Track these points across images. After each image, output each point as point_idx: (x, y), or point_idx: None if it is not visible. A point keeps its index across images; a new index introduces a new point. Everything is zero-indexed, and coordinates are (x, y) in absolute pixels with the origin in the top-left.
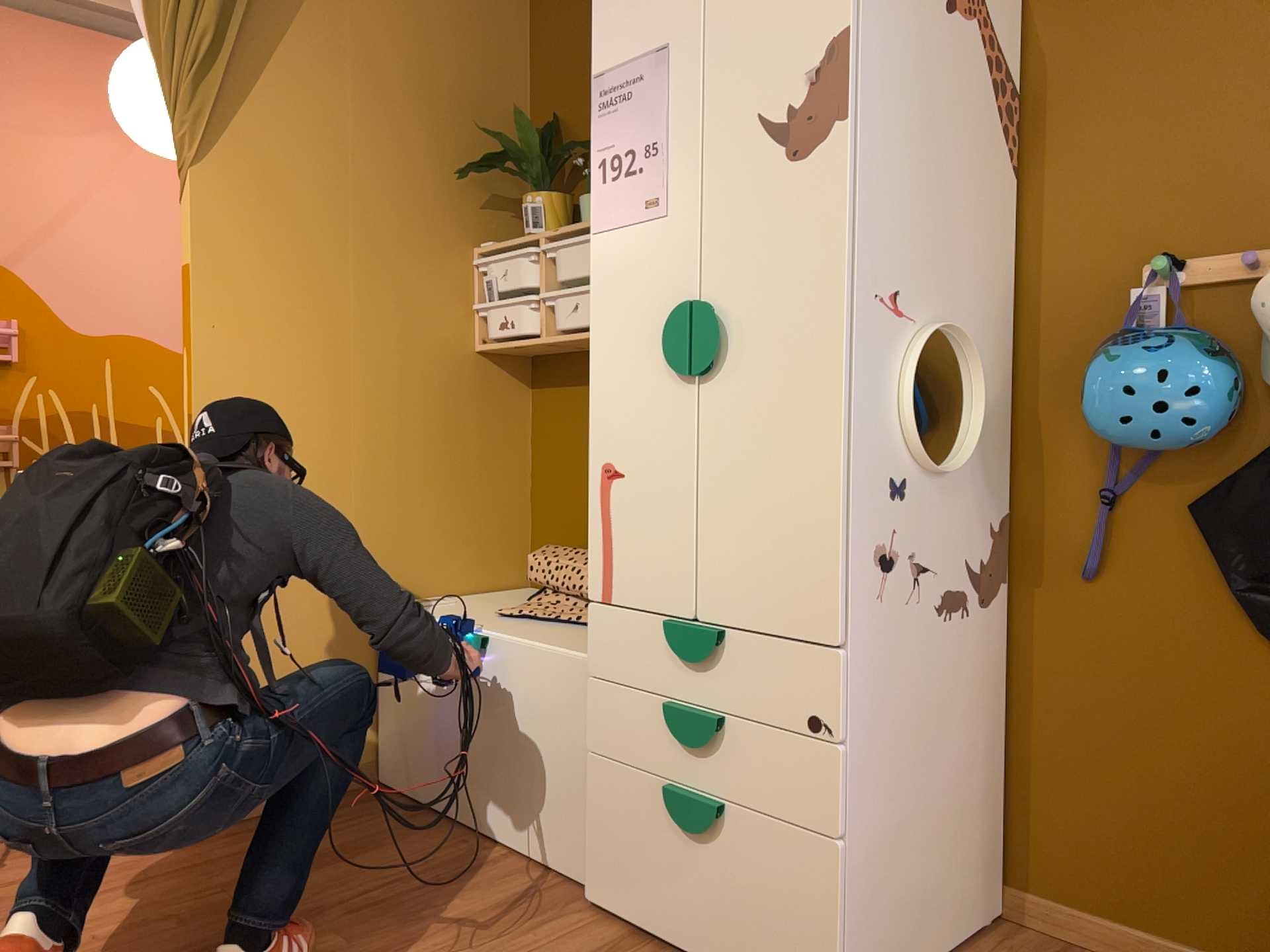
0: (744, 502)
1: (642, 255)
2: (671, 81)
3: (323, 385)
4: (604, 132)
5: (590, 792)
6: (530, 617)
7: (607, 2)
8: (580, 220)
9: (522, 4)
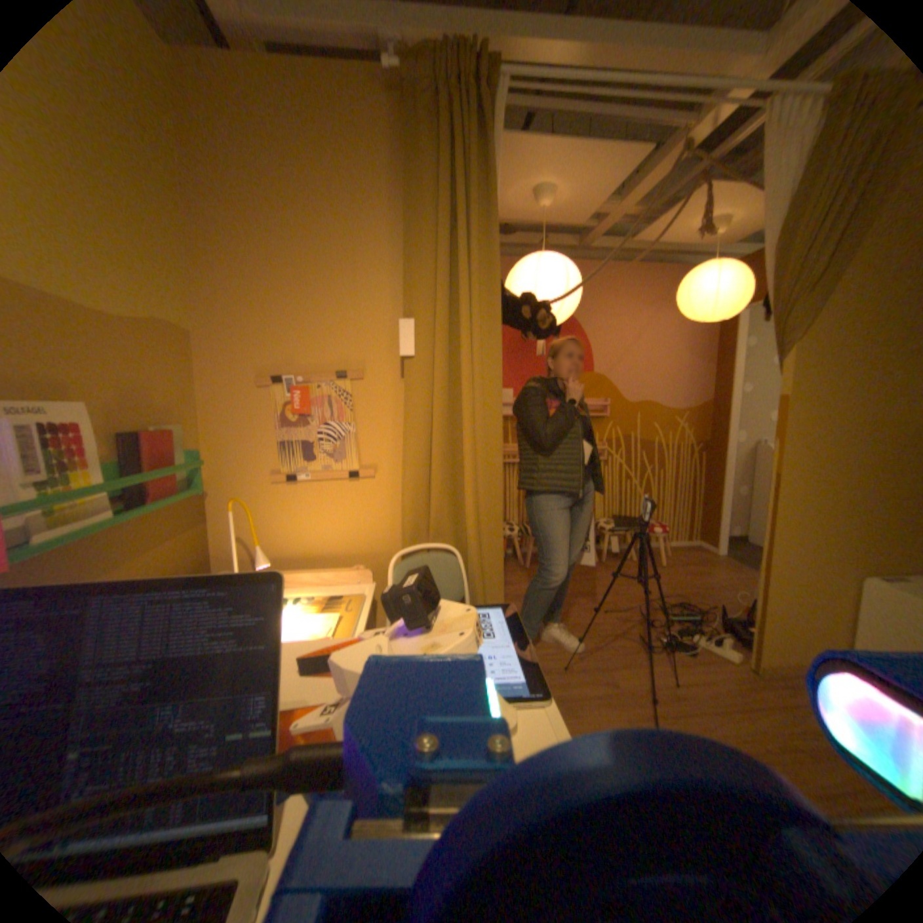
0: None
1: None
2: None
3: (849, 453)
4: None
5: None
6: None
7: None
8: None
9: None
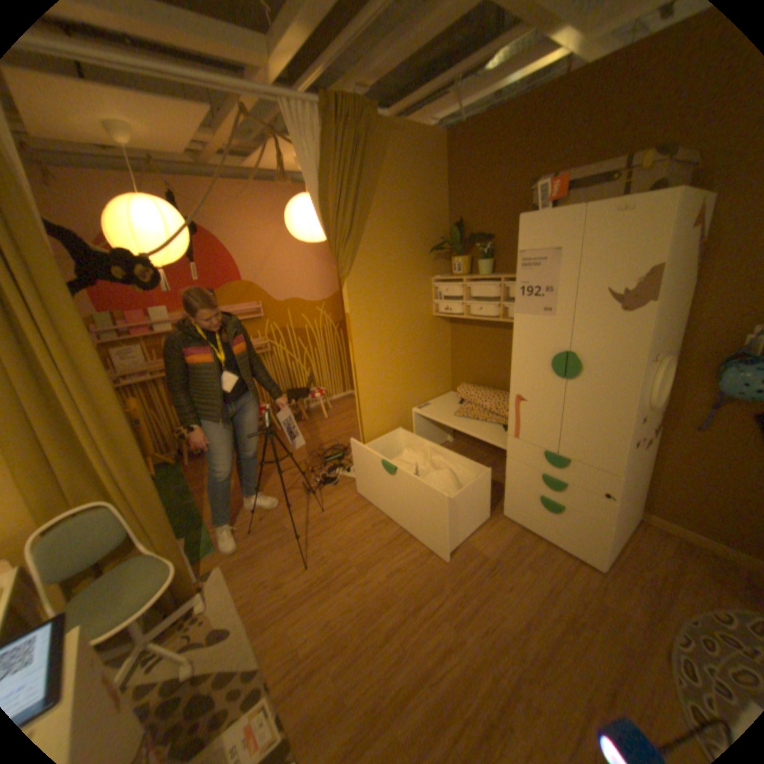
0: (584, 423)
1: (541, 327)
2: (561, 263)
3: (390, 343)
4: (523, 276)
5: (507, 487)
6: (468, 417)
7: (527, 220)
8: (478, 269)
9: (443, 166)
